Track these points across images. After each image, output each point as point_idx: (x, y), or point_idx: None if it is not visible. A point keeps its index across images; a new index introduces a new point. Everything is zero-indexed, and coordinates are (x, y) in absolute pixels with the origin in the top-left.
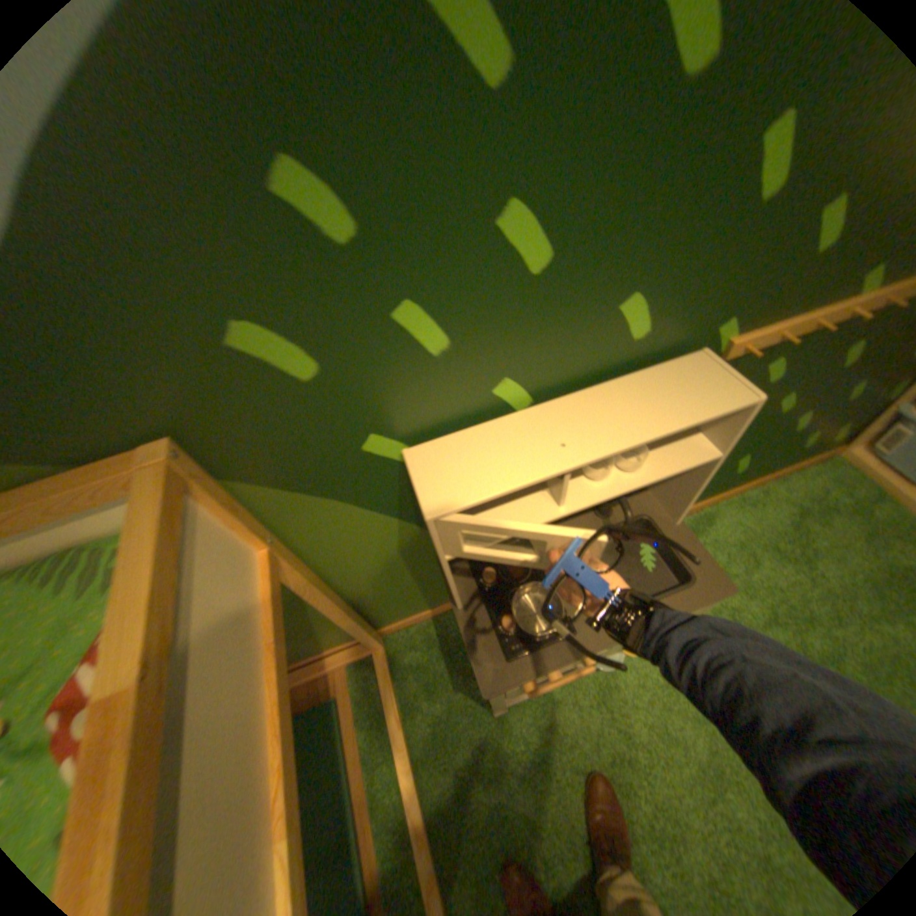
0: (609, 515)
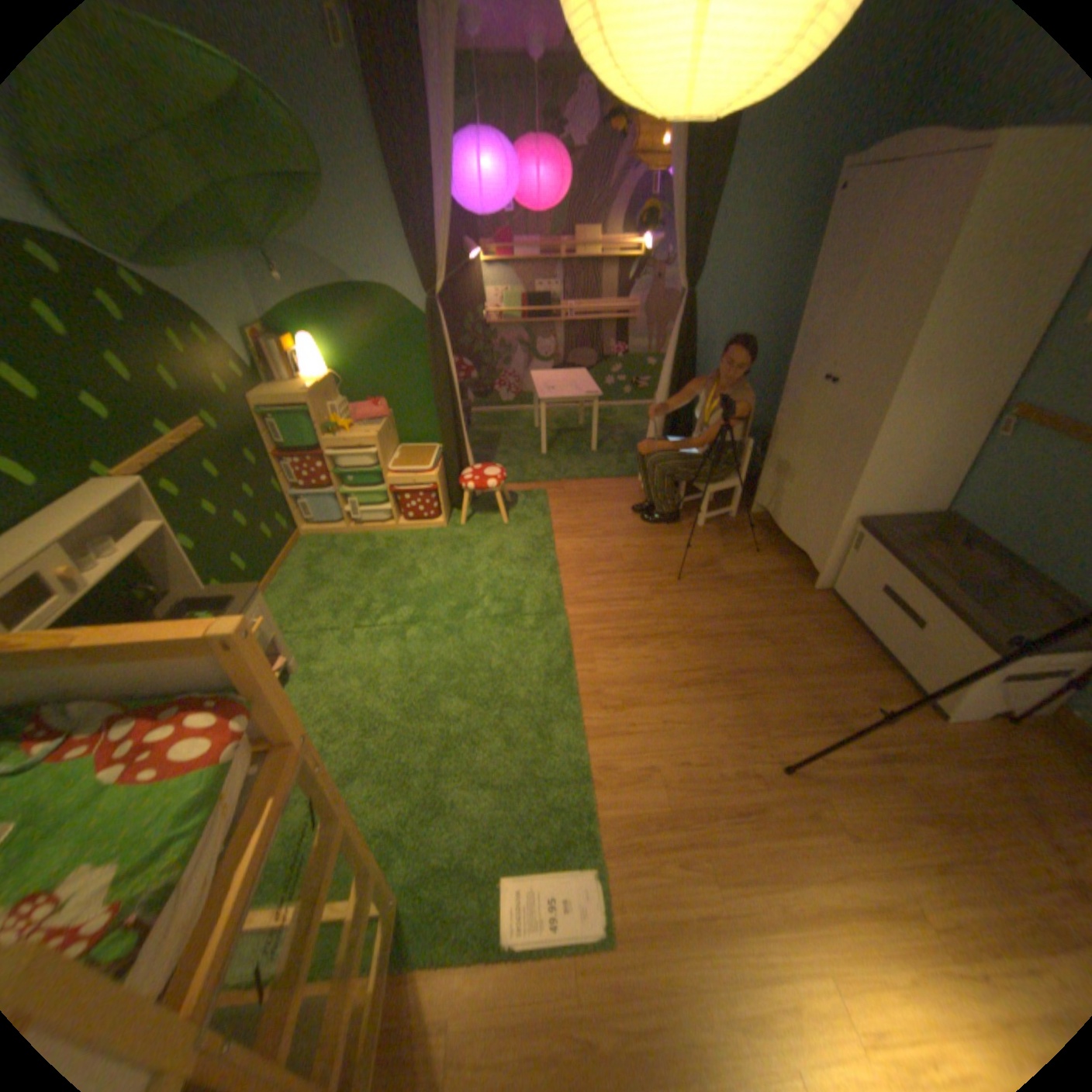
0: (150, 617)
